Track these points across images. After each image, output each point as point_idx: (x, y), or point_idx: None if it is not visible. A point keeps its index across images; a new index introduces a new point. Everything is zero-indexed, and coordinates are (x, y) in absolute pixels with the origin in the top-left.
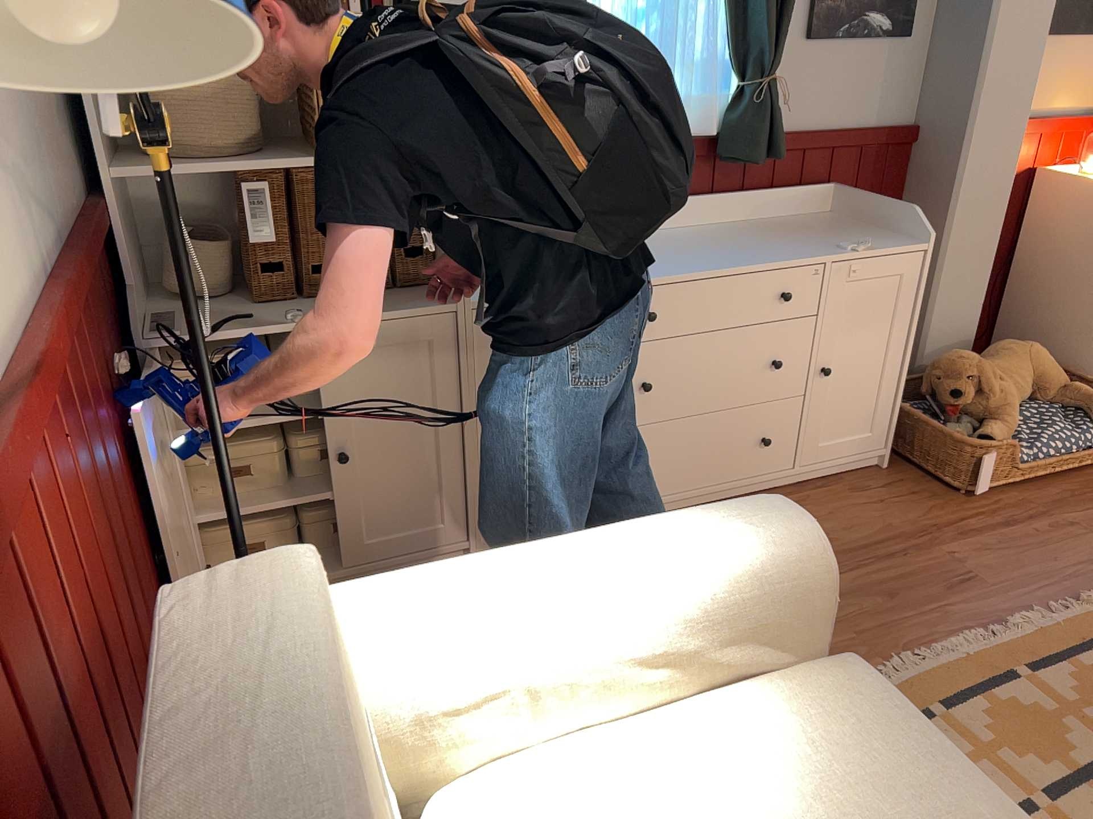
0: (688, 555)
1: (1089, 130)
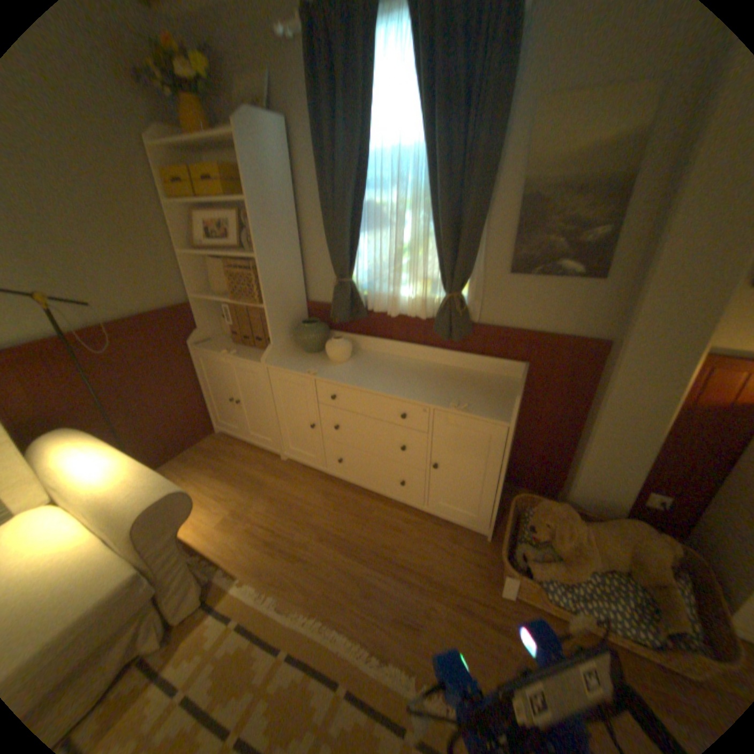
0: (112, 489)
1: None
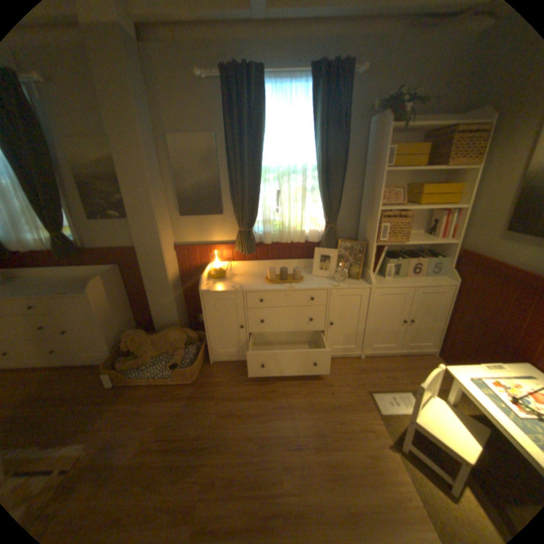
0: None
1: (225, 250)
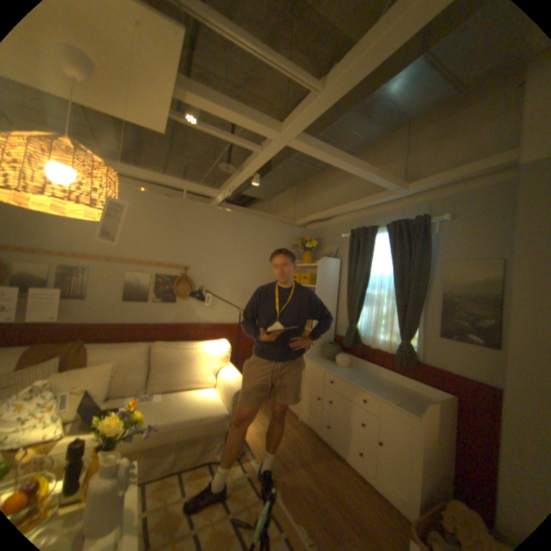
0: (233, 380)
1: None
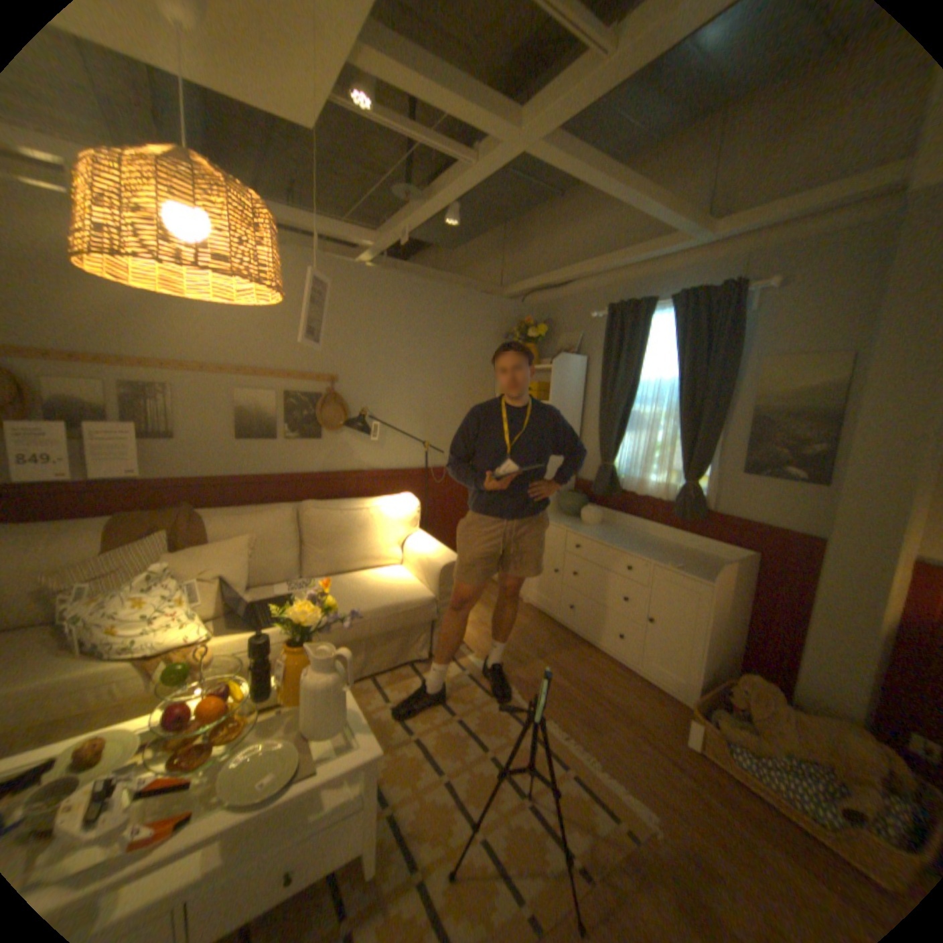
0: (433, 551)
1: None
